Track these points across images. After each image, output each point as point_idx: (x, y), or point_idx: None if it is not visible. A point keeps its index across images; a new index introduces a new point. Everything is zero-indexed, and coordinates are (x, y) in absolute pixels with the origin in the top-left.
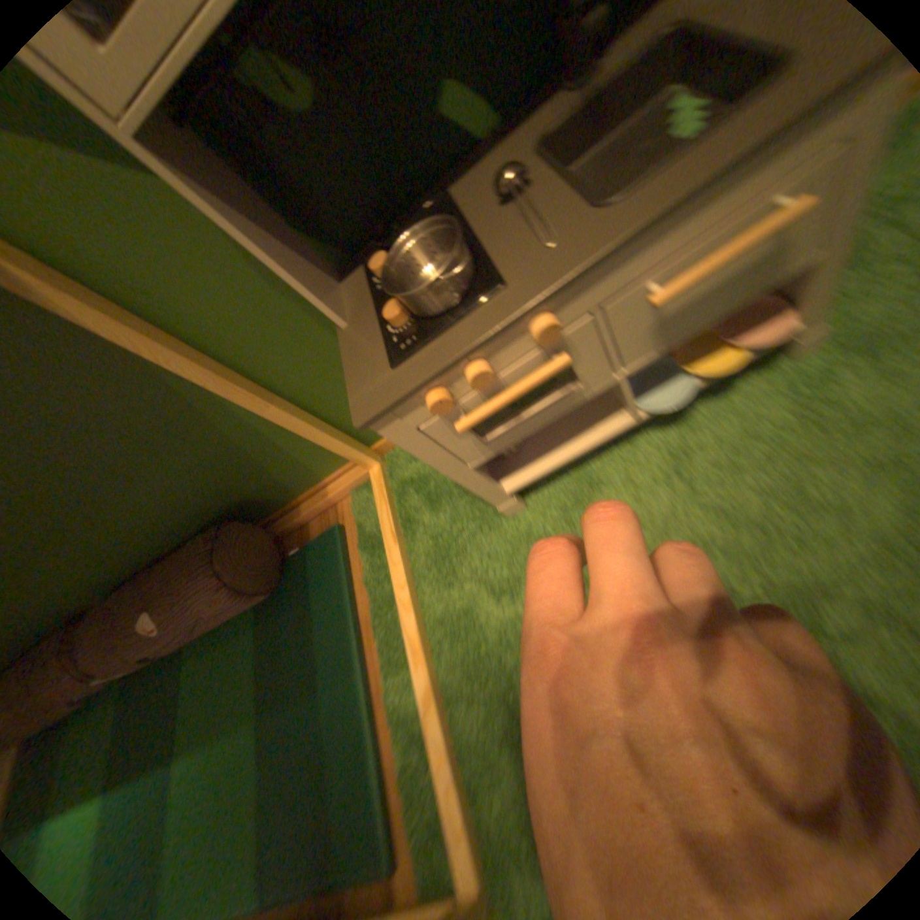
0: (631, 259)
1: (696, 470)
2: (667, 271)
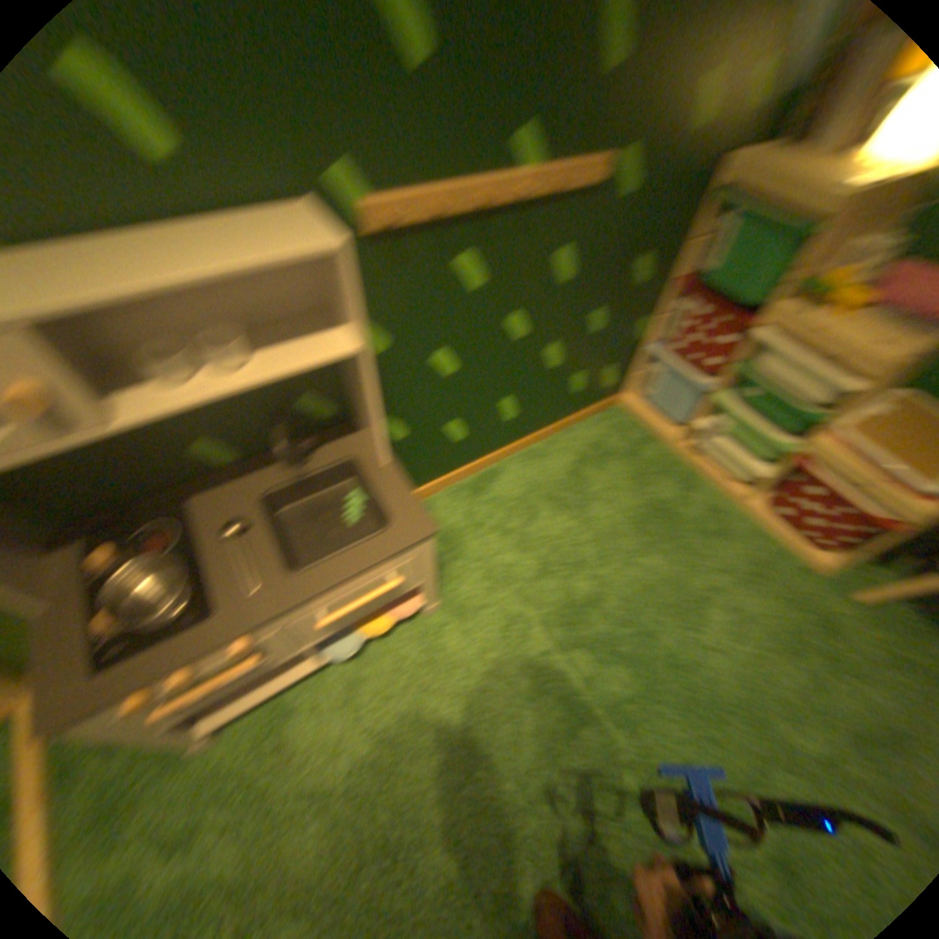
0: (302, 605)
1: (363, 697)
2: (328, 604)
